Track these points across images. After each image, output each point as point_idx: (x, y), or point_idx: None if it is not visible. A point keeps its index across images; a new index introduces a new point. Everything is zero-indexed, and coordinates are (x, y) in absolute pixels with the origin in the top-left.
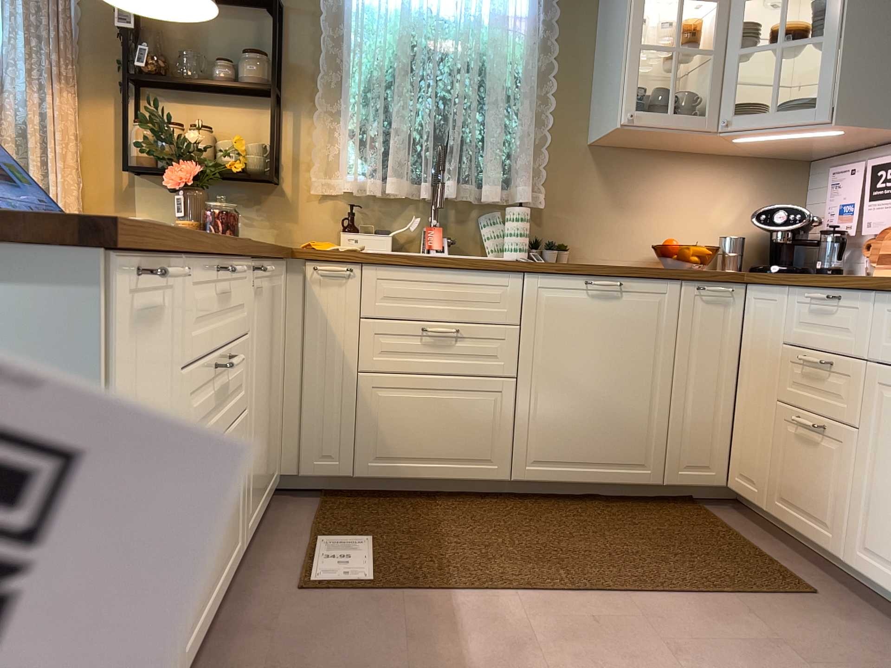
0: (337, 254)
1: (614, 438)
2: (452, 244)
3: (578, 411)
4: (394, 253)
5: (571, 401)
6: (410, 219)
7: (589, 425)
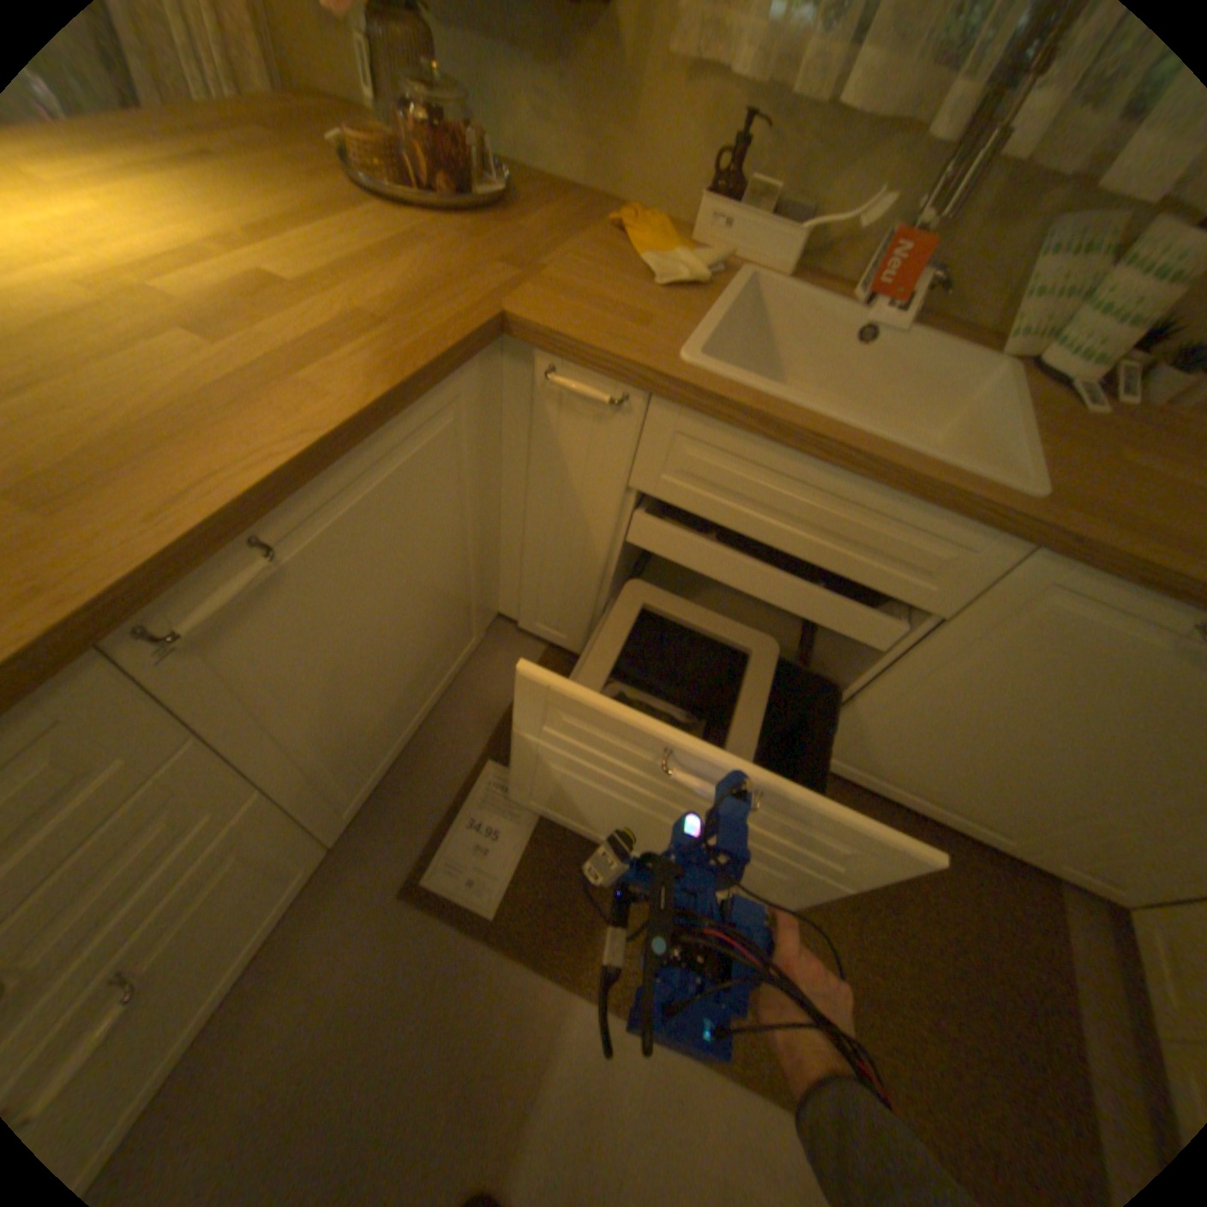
0: (603, 361)
1: (992, 805)
2: (942, 281)
3: (956, 758)
4: (804, 270)
5: (957, 745)
6: (878, 187)
7: (963, 777)
